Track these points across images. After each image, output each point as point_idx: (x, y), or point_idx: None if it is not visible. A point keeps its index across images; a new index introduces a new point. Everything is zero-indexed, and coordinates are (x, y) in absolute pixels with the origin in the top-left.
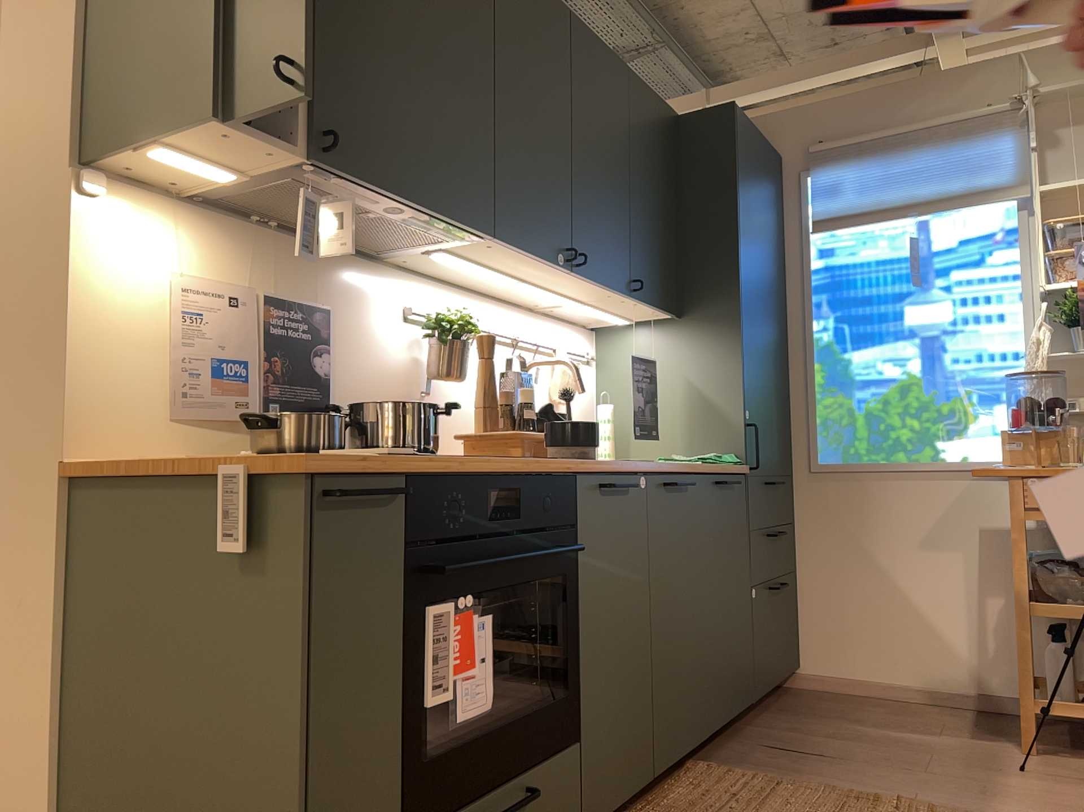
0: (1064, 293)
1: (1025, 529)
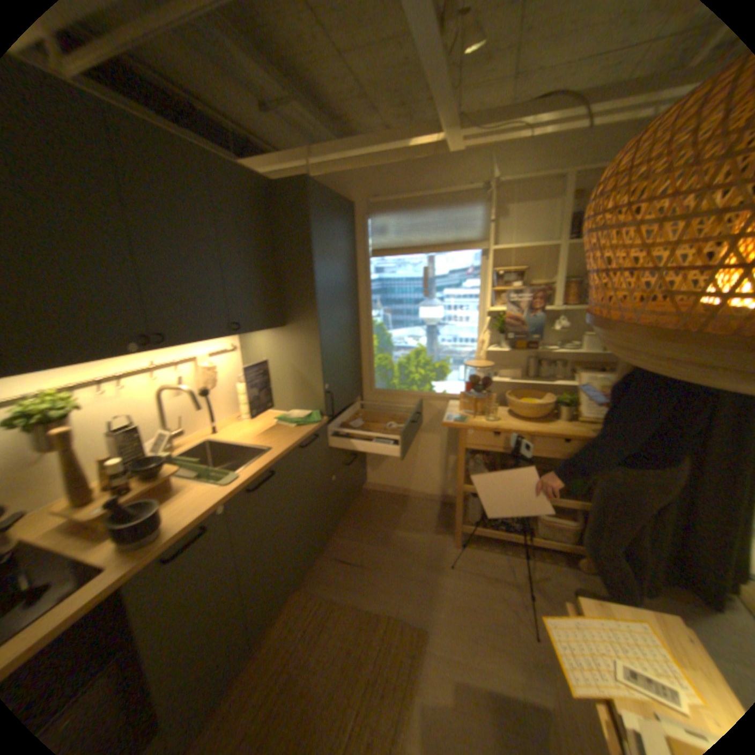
0: (500, 310)
1: (464, 454)
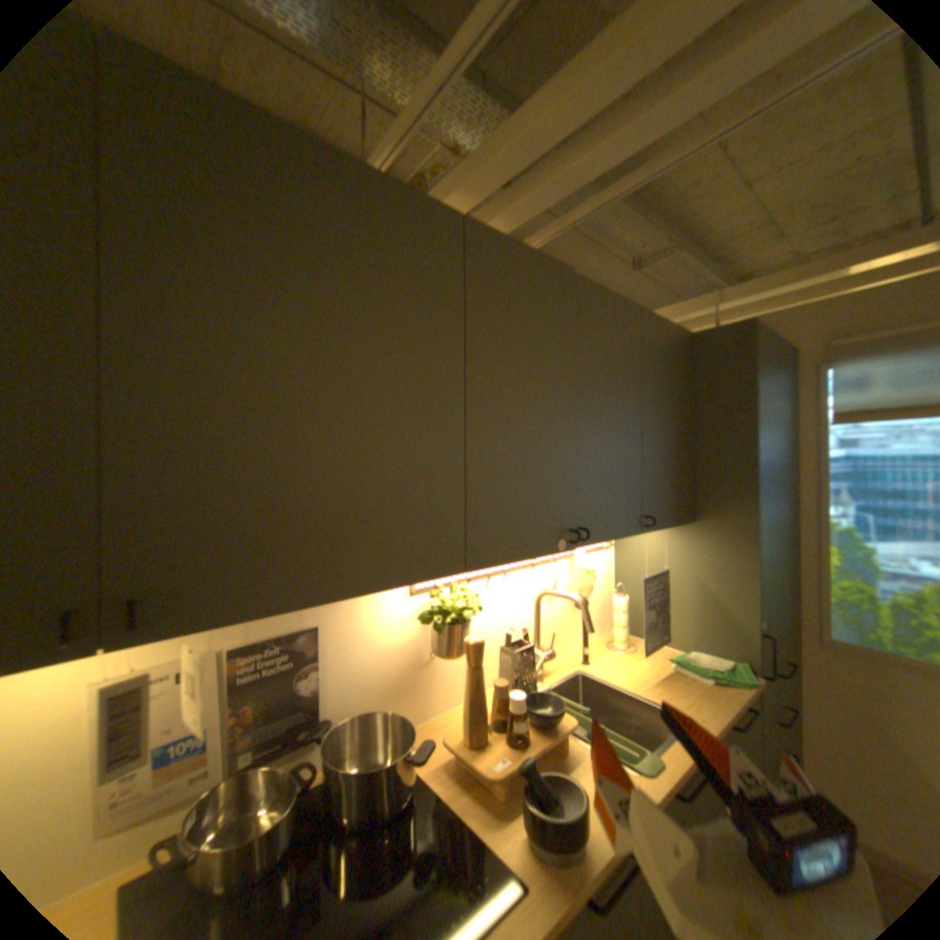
0: None
1: None
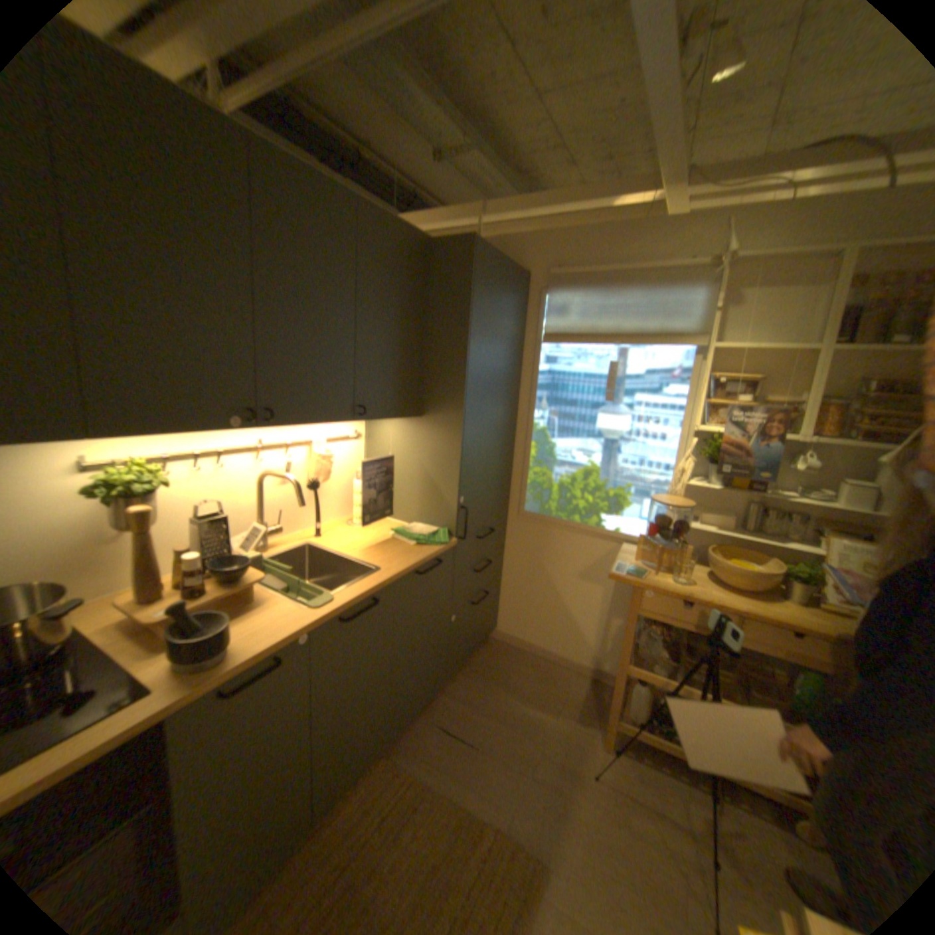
0: (715, 430)
1: (637, 623)
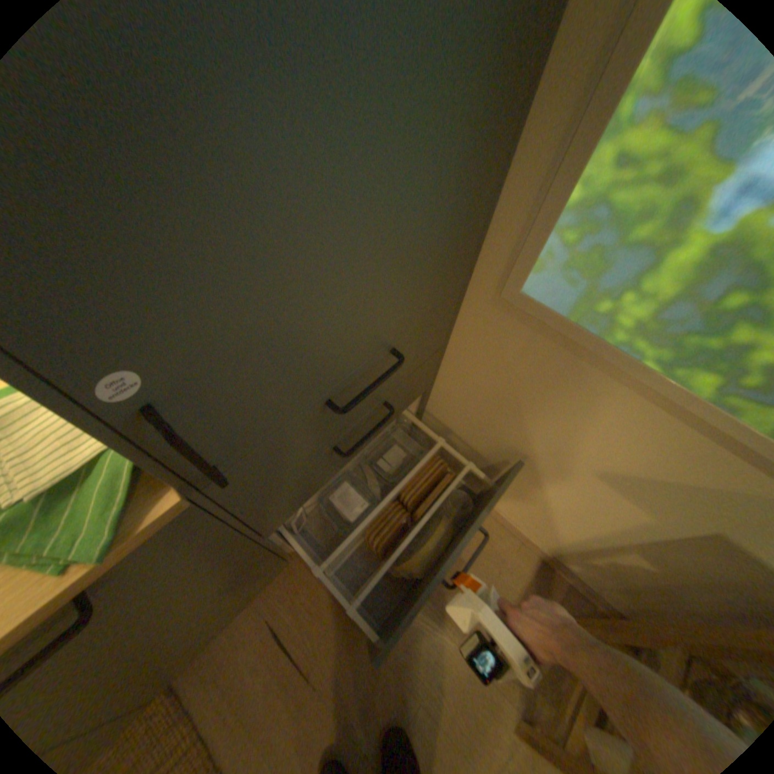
0: None
1: None
